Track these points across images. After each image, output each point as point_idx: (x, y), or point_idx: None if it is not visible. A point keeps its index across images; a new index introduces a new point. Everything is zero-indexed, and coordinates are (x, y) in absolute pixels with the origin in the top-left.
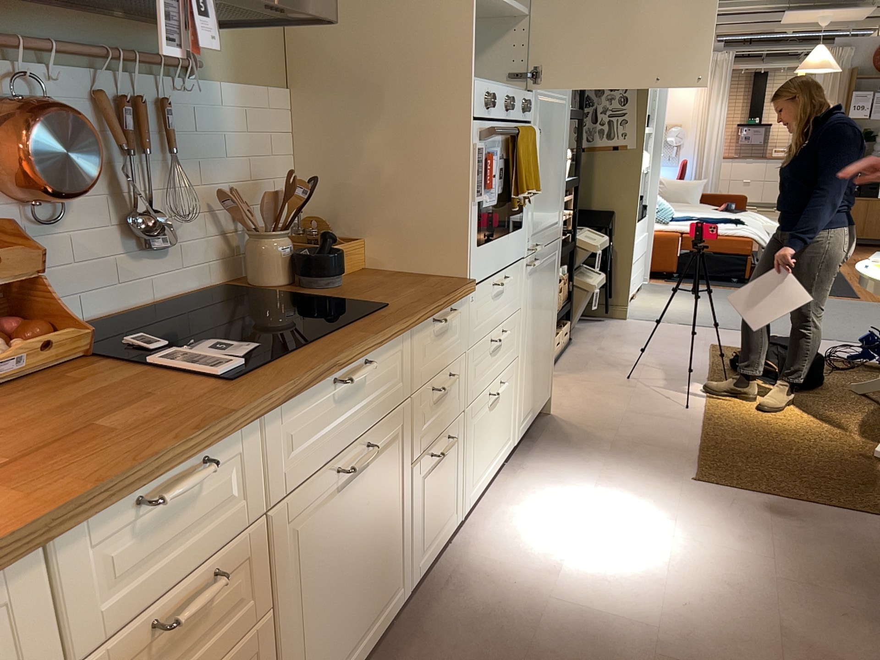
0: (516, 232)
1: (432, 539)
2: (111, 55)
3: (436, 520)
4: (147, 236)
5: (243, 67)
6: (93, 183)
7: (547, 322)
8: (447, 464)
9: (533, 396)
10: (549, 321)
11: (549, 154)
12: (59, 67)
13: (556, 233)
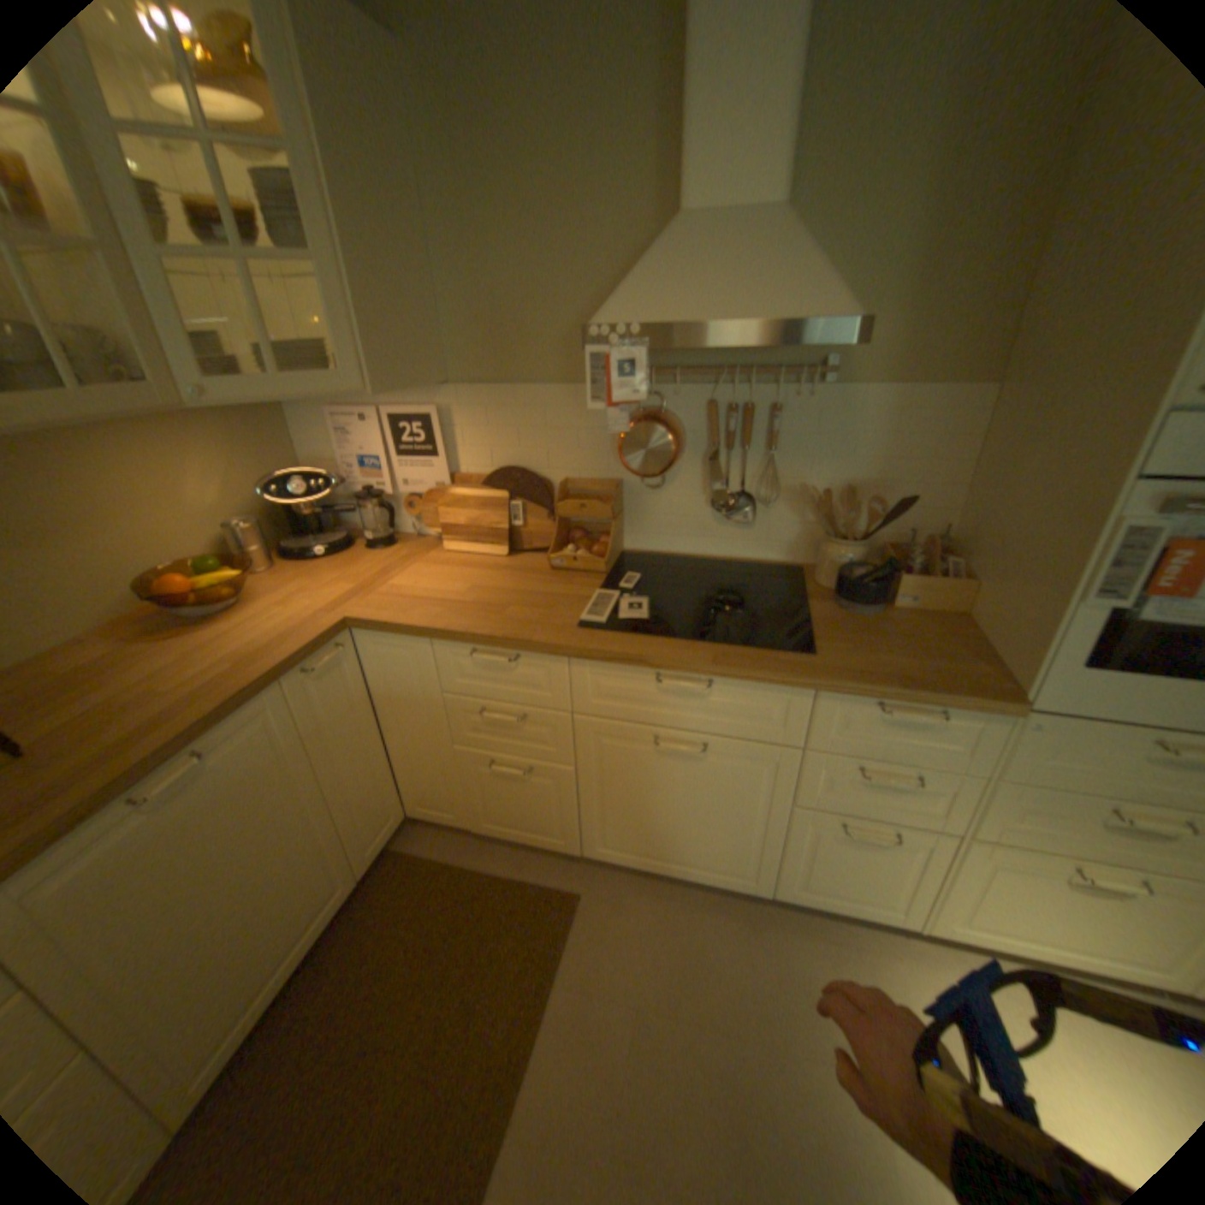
0: None
1: (834, 896)
2: (726, 370)
3: (848, 888)
4: (720, 510)
5: (913, 361)
6: (664, 468)
7: None
8: (890, 859)
9: None
10: None
11: None
12: (687, 382)
13: None
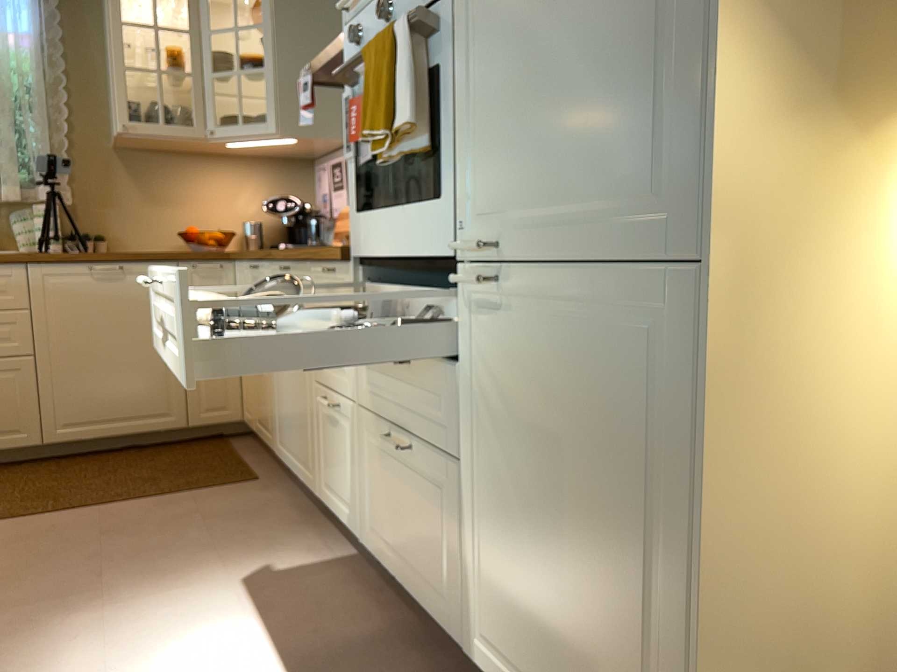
0: (429, 205)
1: (333, 492)
2: None
3: (335, 479)
4: None
5: None
6: None
7: (614, 532)
8: (341, 437)
9: (538, 664)
10: (627, 538)
11: (549, 1)
12: None
13: (647, 240)
